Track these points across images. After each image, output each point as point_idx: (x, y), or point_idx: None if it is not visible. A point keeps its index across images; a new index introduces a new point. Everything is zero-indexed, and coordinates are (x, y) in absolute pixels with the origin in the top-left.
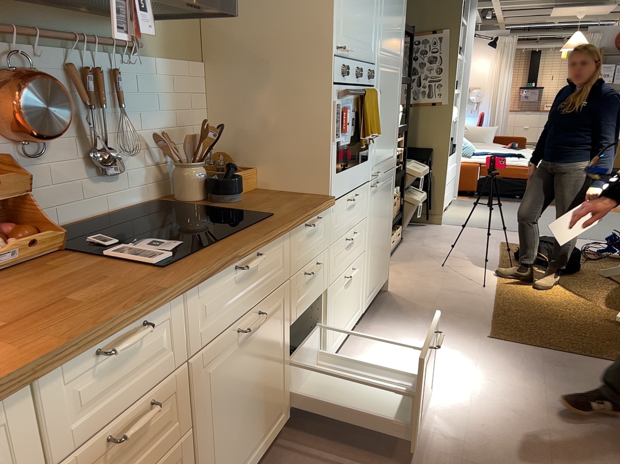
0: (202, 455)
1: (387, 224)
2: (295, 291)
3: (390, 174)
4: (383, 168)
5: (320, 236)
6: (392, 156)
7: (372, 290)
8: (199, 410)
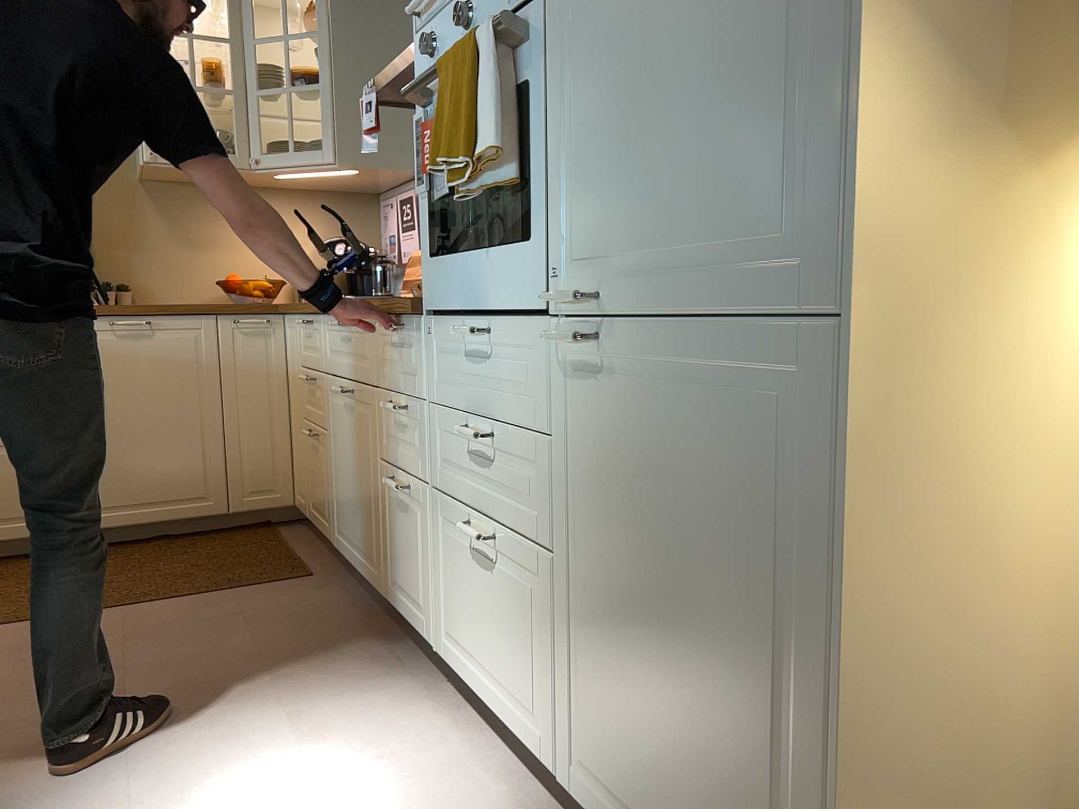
0: (332, 468)
1: (770, 655)
2: (384, 416)
3: (755, 344)
4: (659, 293)
5: (413, 365)
6: (779, 241)
7: (618, 800)
8: (329, 424)
